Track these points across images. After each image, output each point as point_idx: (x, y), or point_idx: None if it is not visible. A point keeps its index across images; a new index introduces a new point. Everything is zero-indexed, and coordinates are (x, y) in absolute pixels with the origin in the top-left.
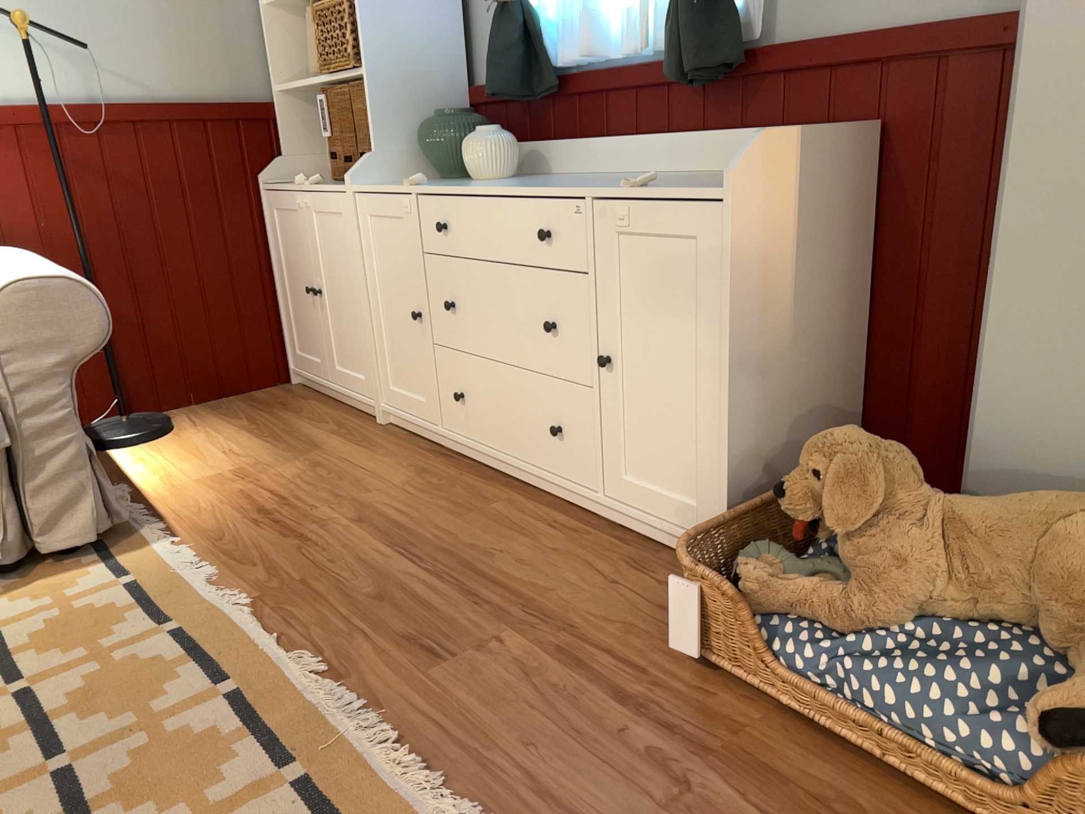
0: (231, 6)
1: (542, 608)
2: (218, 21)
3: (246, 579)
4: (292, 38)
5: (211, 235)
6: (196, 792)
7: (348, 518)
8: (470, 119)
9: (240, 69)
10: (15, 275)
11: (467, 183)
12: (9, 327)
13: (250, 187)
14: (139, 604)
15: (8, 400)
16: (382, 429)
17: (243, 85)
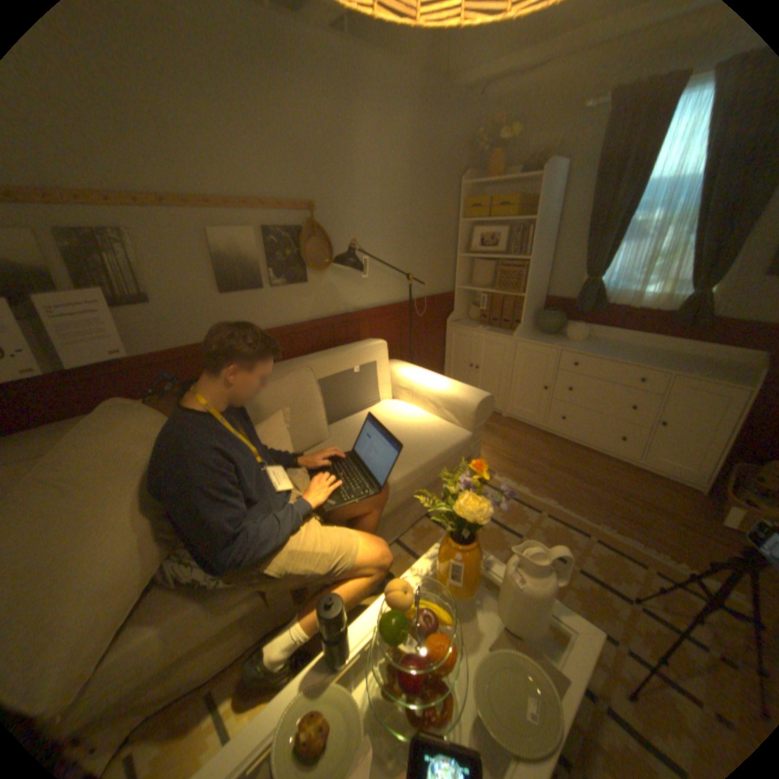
0: (447, 256)
1: (657, 506)
2: (443, 262)
3: (543, 493)
4: (463, 266)
5: (430, 343)
6: (632, 578)
7: (546, 465)
8: (563, 315)
9: (446, 279)
10: (467, 393)
11: (573, 343)
12: (478, 414)
13: (442, 323)
14: (522, 505)
15: (472, 437)
16: (507, 420)
17: (445, 285)
